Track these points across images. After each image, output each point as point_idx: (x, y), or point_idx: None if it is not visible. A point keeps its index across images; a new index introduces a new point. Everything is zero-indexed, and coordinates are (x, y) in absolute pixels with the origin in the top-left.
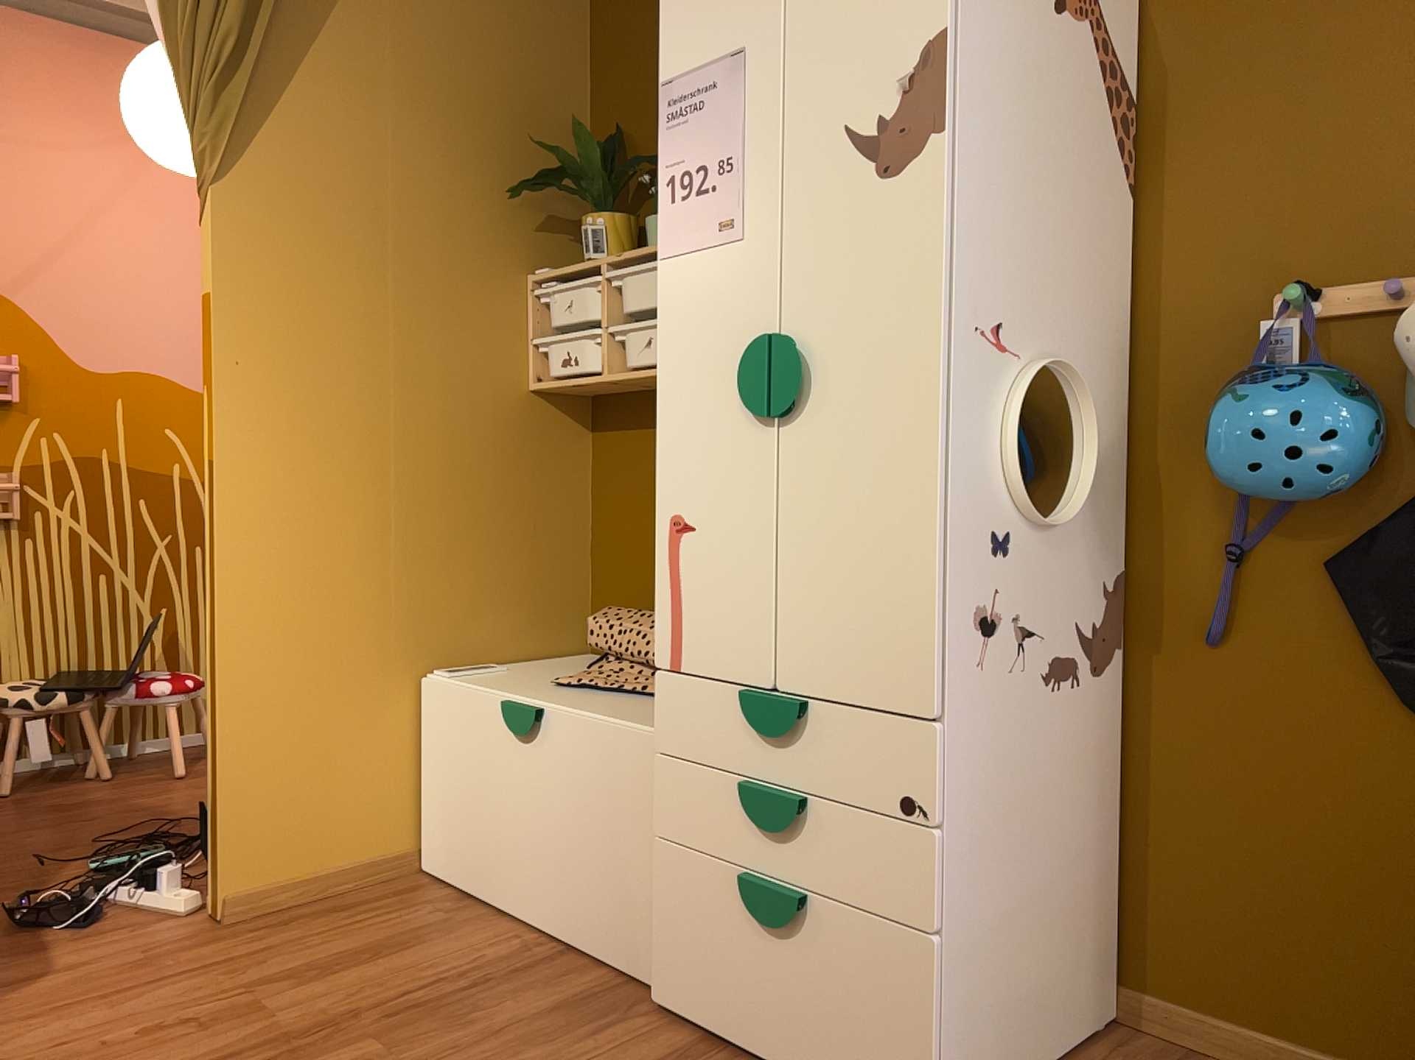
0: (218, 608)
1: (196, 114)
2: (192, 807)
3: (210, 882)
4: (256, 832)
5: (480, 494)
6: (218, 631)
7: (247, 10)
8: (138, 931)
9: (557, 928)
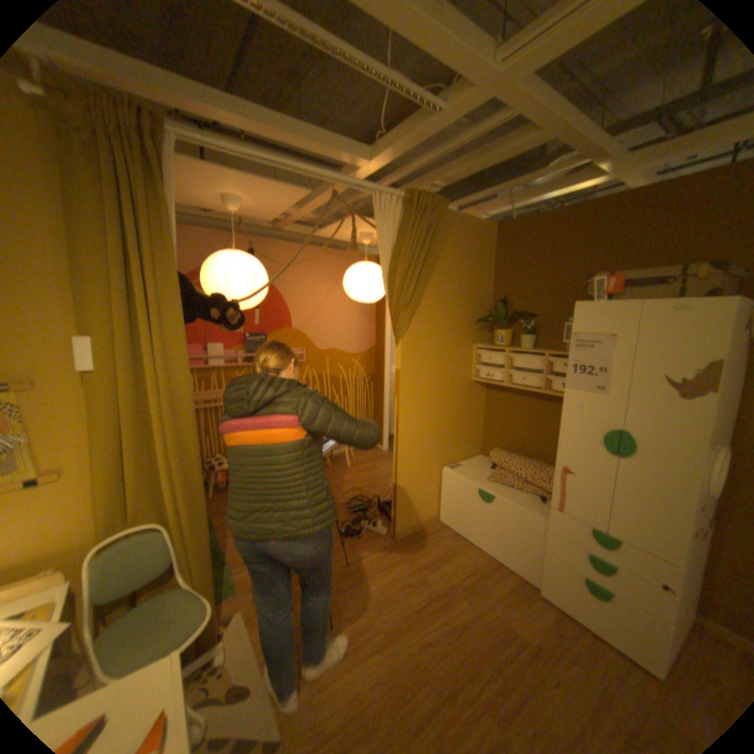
0: (397, 459)
1: (395, 317)
2: (359, 484)
3: (392, 529)
4: (404, 517)
5: (458, 414)
6: (397, 465)
7: (413, 286)
8: (376, 542)
9: (497, 557)
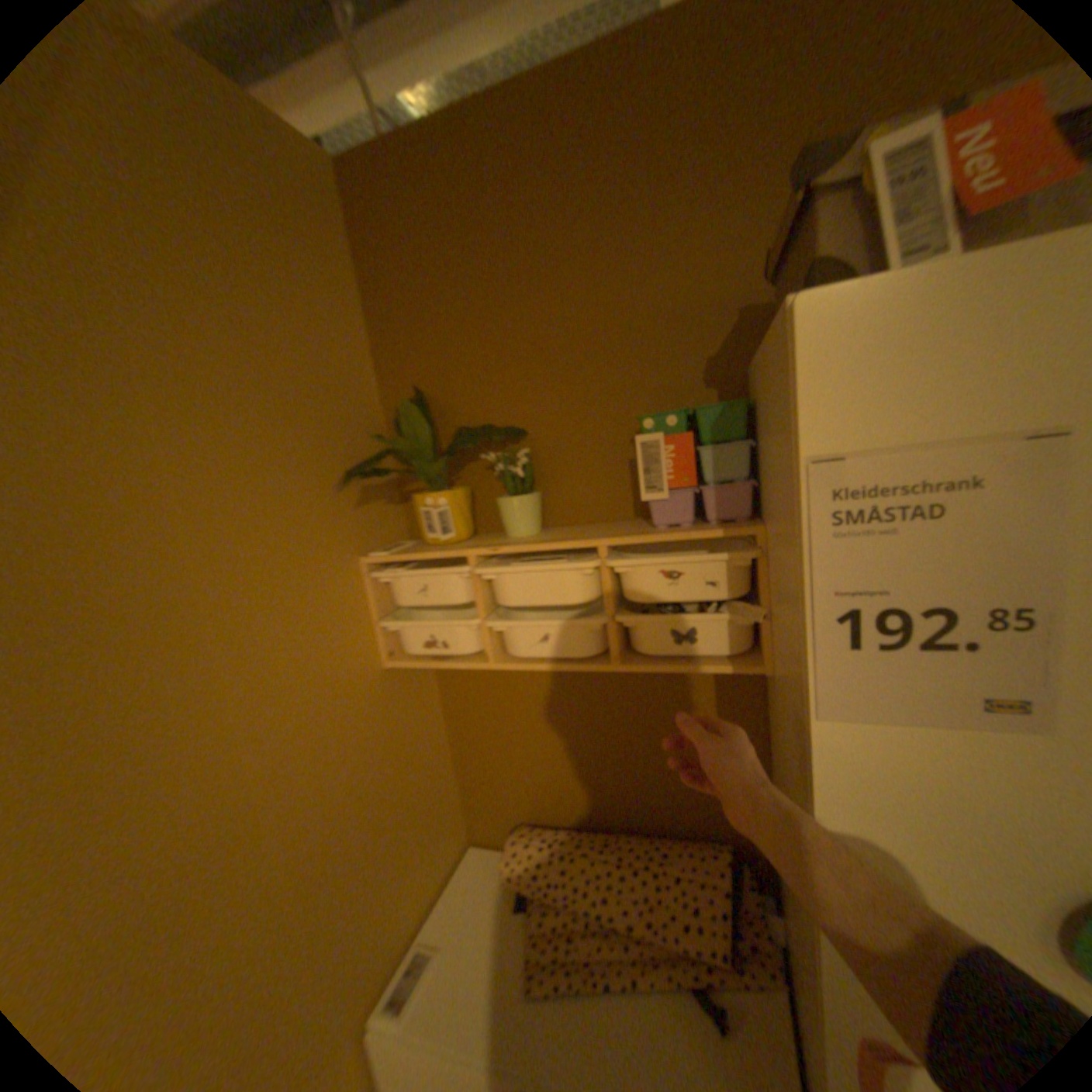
0: None
1: None
2: None
3: None
4: None
5: (370, 799)
6: None
7: None
8: None
9: None
